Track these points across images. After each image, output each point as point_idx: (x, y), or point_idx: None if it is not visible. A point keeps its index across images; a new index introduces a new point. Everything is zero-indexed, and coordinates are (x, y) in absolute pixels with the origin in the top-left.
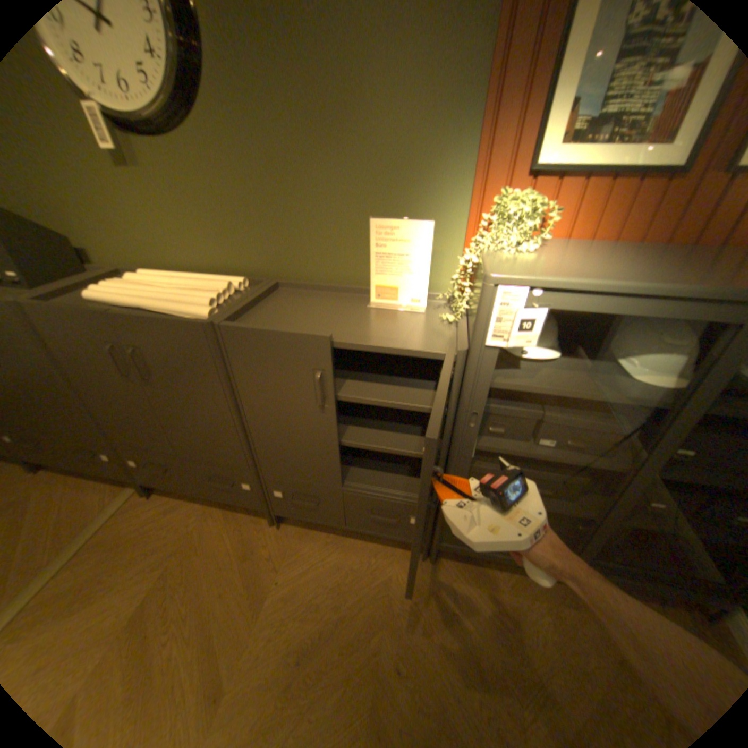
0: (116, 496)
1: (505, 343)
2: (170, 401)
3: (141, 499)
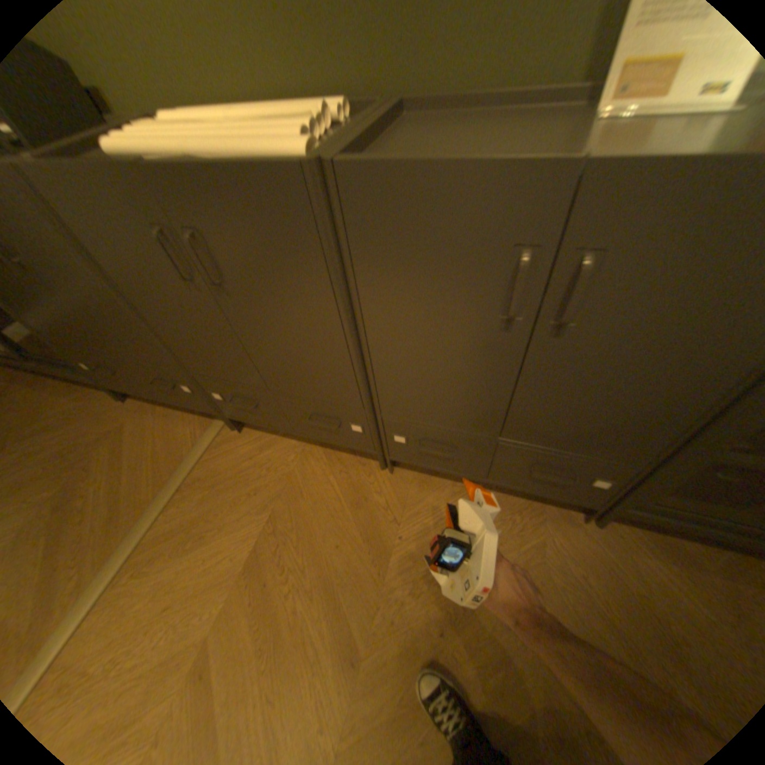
0: (207, 428)
1: None
2: (255, 317)
3: (234, 432)
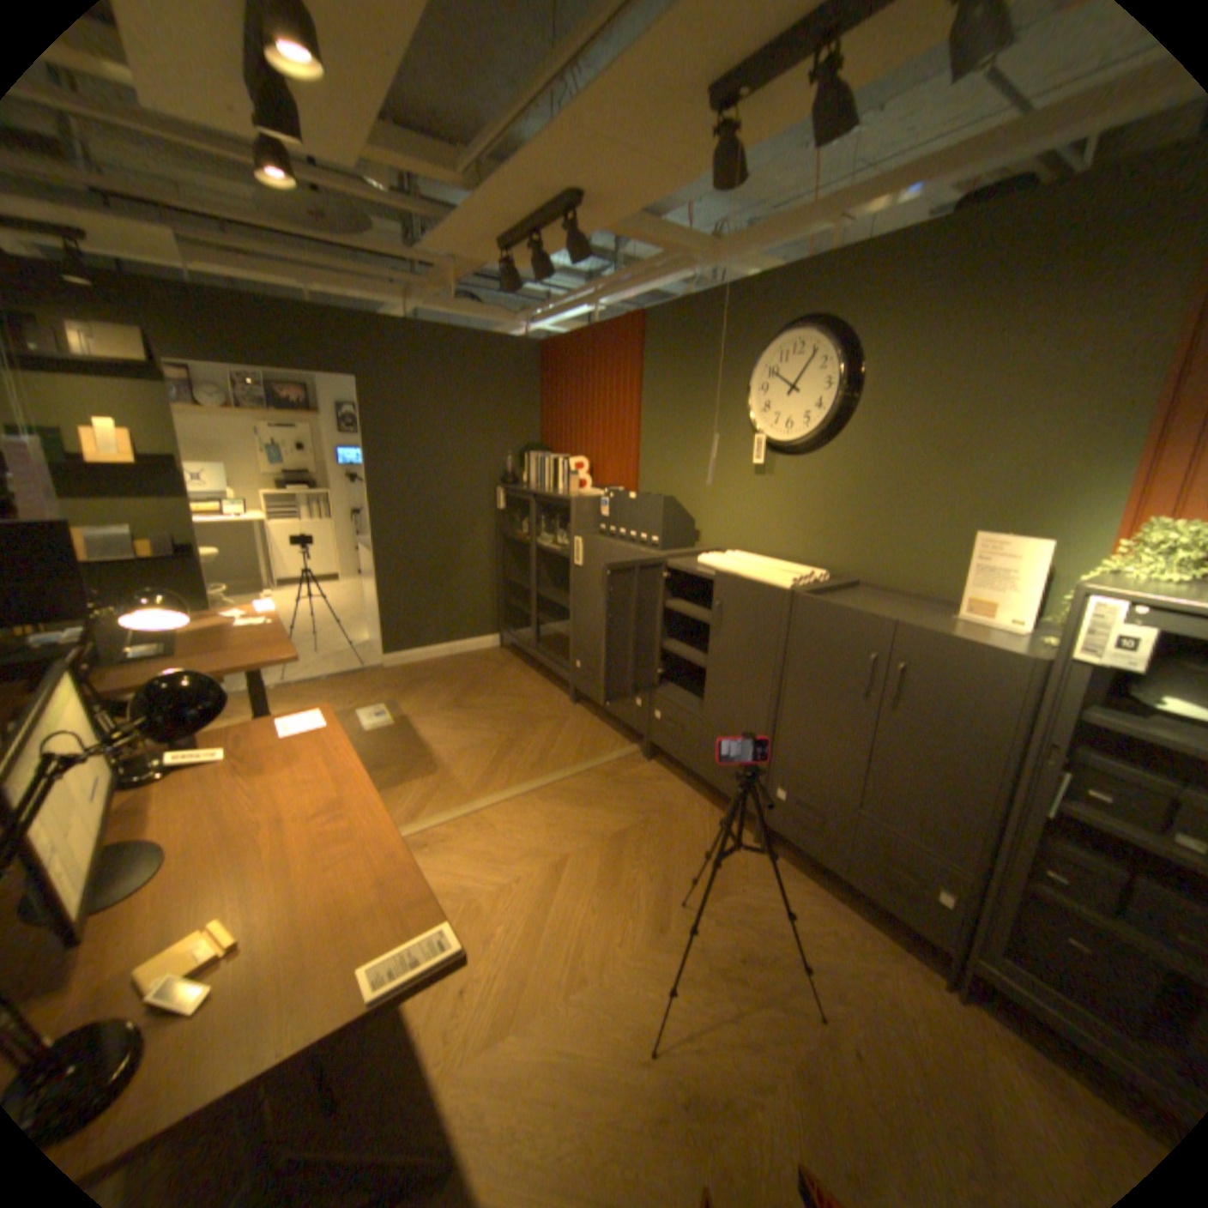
0: (627, 747)
1: (1102, 660)
2: (727, 656)
3: (646, 759)
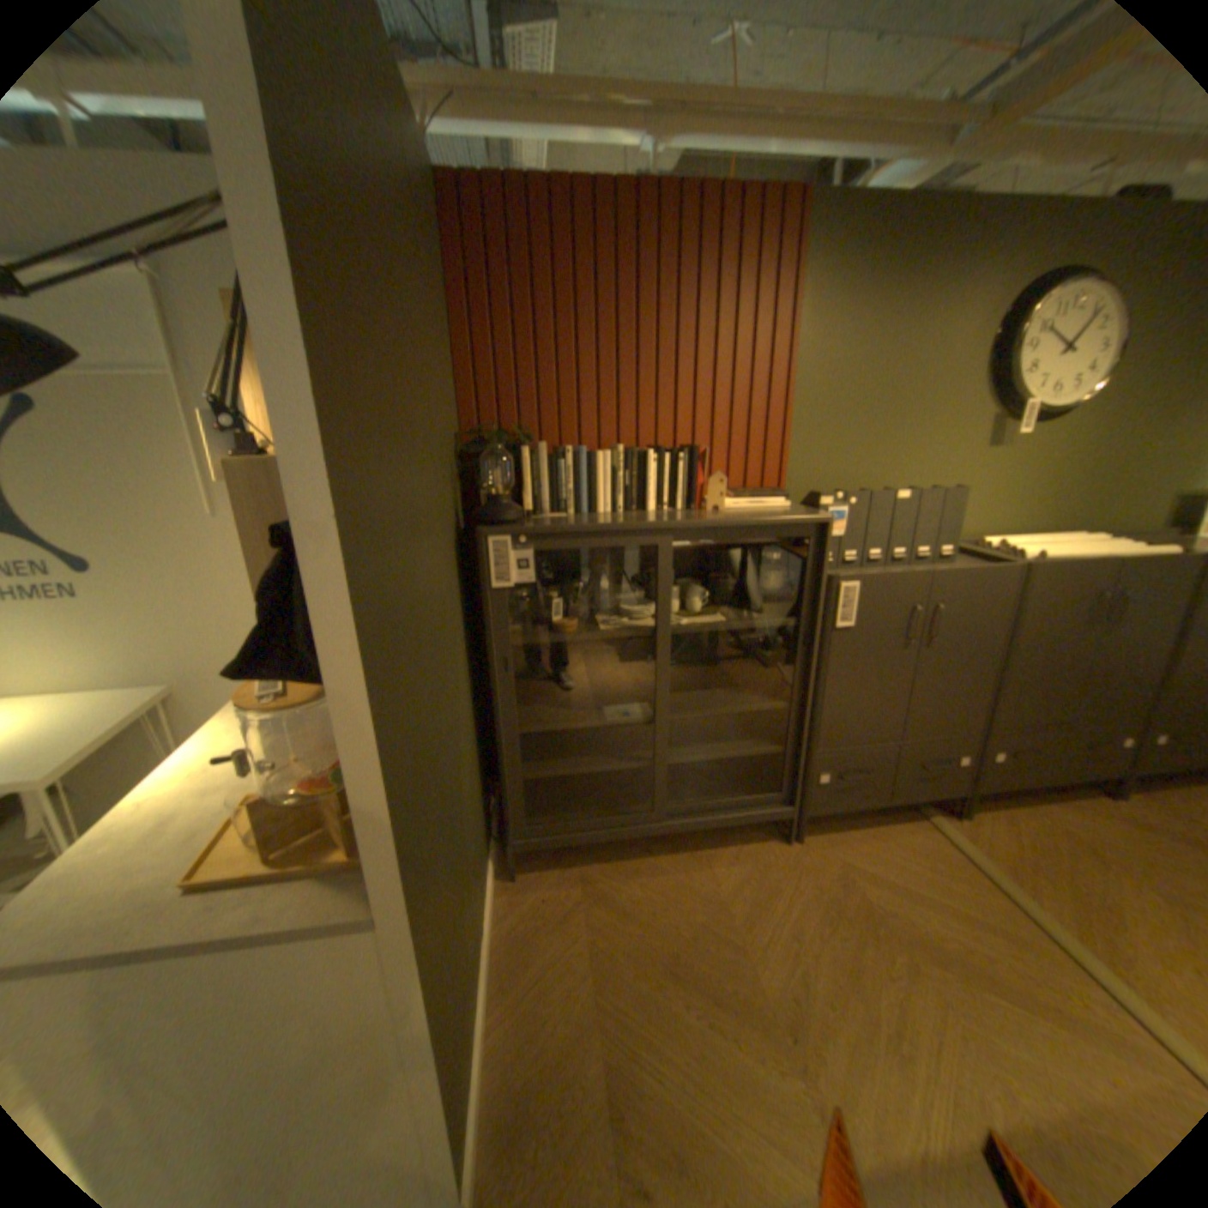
0: (938, 830)
1: None
2: (1122, 646)
3: (968, 822)
